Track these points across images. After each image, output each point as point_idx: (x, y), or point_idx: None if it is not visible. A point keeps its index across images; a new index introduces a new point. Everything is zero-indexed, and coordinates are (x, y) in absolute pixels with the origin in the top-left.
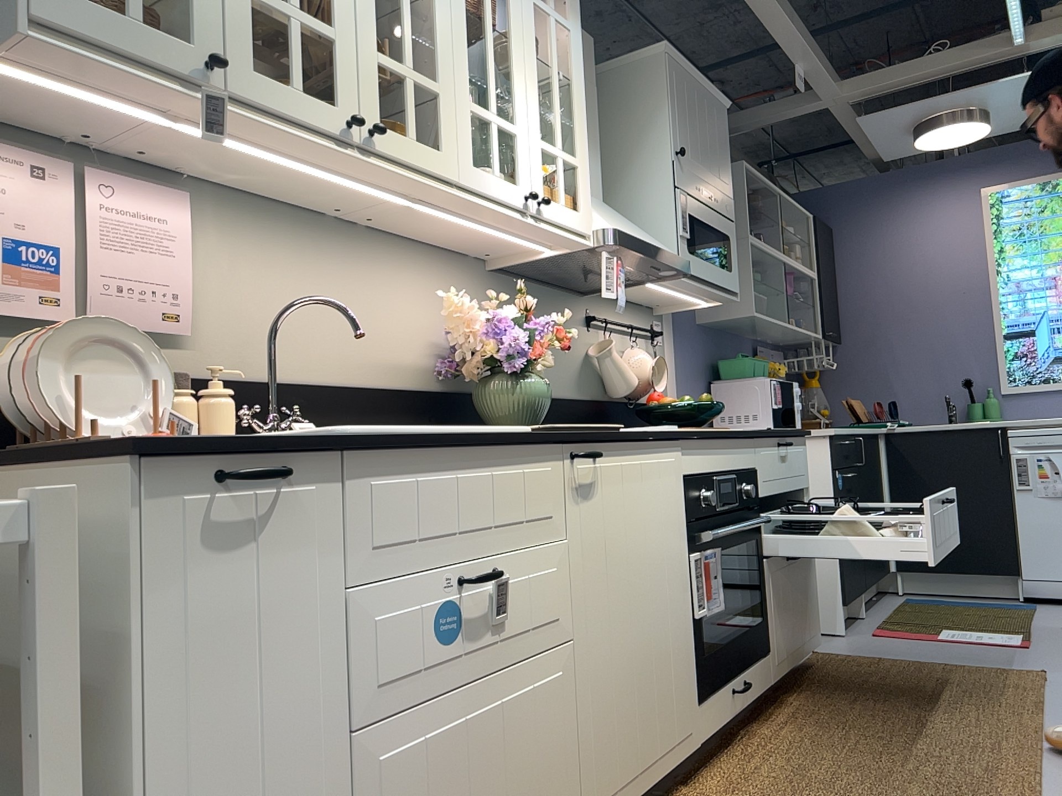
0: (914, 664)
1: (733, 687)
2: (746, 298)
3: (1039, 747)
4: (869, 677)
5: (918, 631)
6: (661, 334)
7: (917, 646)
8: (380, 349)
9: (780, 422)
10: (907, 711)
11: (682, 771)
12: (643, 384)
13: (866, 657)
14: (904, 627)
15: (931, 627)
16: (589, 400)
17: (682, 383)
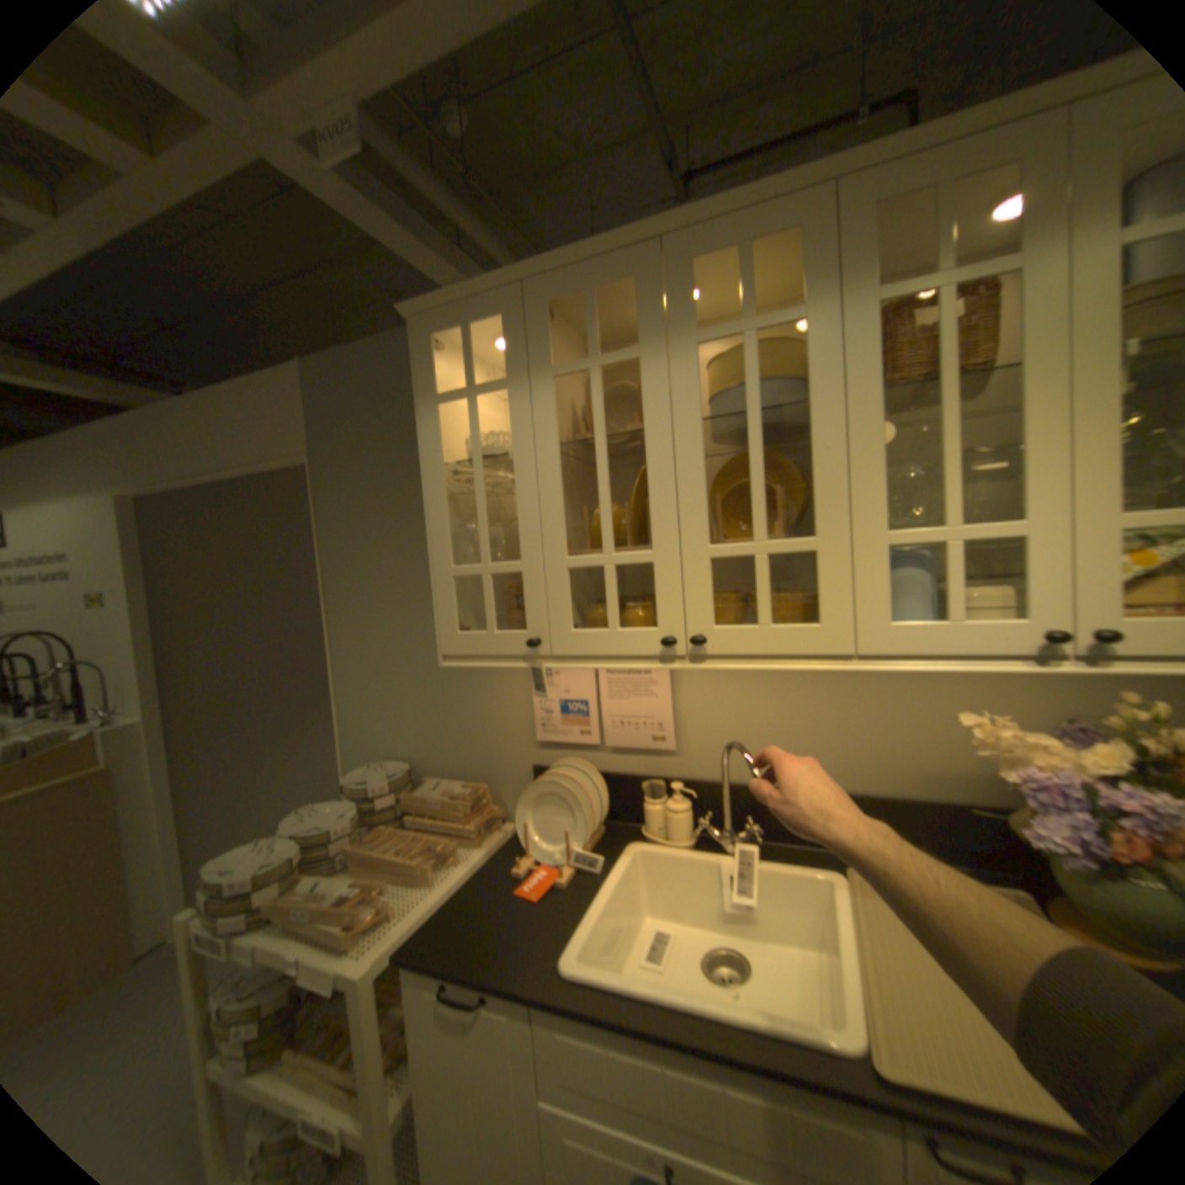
0: None
1: None
2: None
3: None
4: None
5: None
6: None
7: None
8: (904, 758)
9: None
10: None
11: None
12: None
13: None
14: None
15: None
16: None
17: None
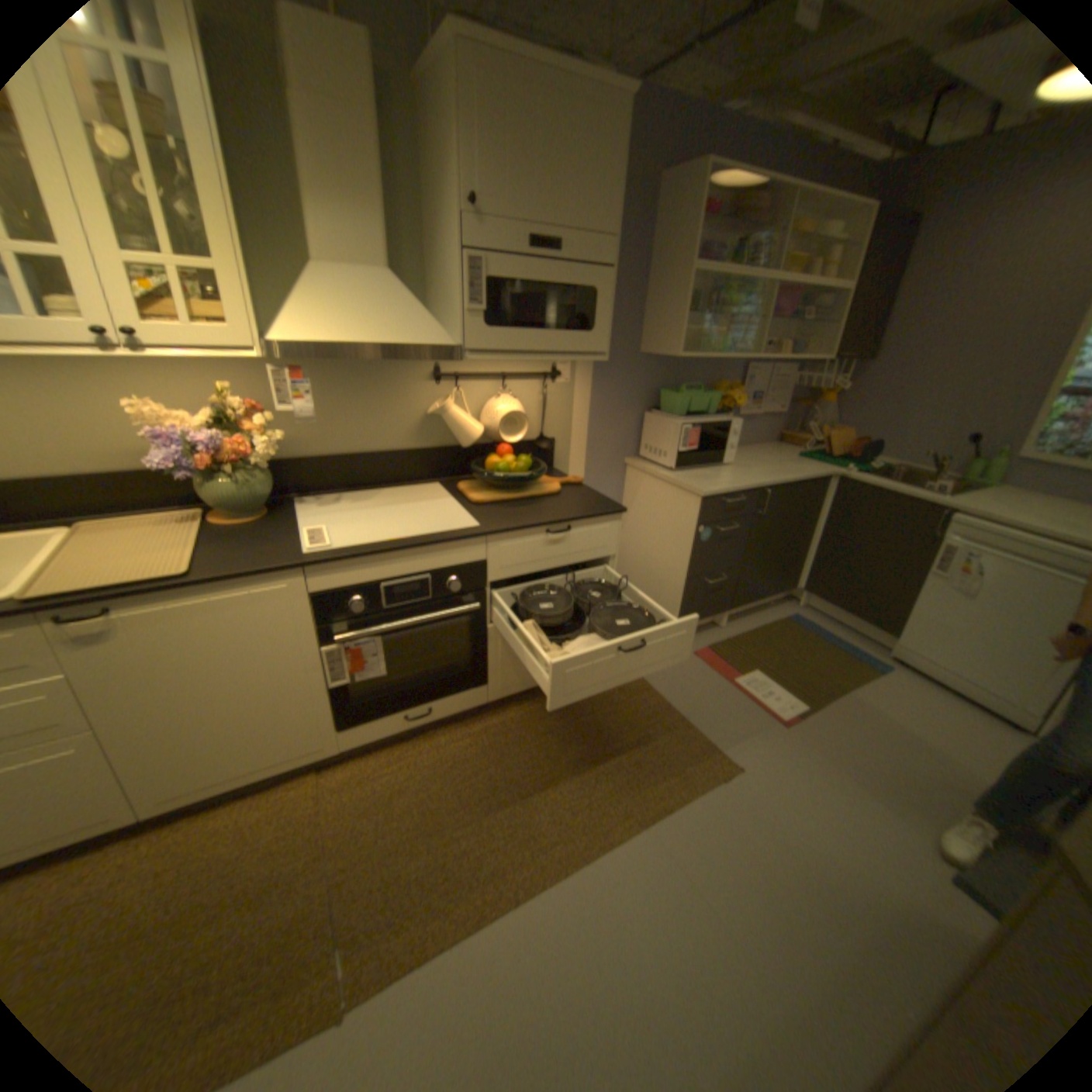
0: (657, 709)
1: (406, 715)
2: (676, 334)
3: (574, 868)
4: (600, 710)
5: (732, 665)
6: (557, 374)
7: (702, 684)
8: (114, 441)
9: (687, 462)
10: (558, 767)
11: (311, 767)
12: (496, 433)
13: (639, 682)
14: (731, 654)
15: (751, 664)
16: (428, 448)
17: (594, 415)
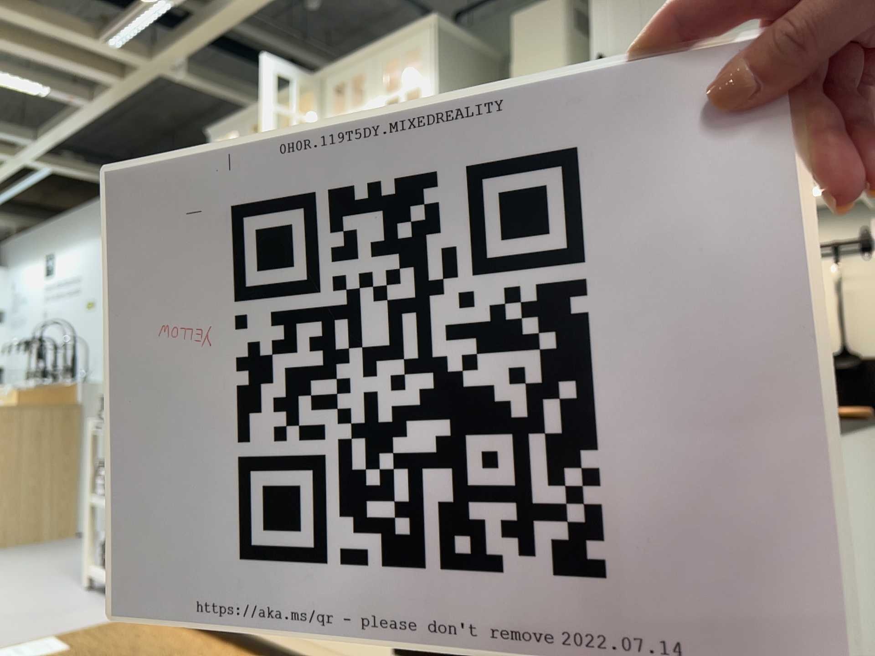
0: None
1: None
2: None
3: None
4: None
5: None
6: (866, 242)
7: None
8: None
9: None
10: None
11: None
12: None
13: None
14: None
15: None
16: None
17: None
